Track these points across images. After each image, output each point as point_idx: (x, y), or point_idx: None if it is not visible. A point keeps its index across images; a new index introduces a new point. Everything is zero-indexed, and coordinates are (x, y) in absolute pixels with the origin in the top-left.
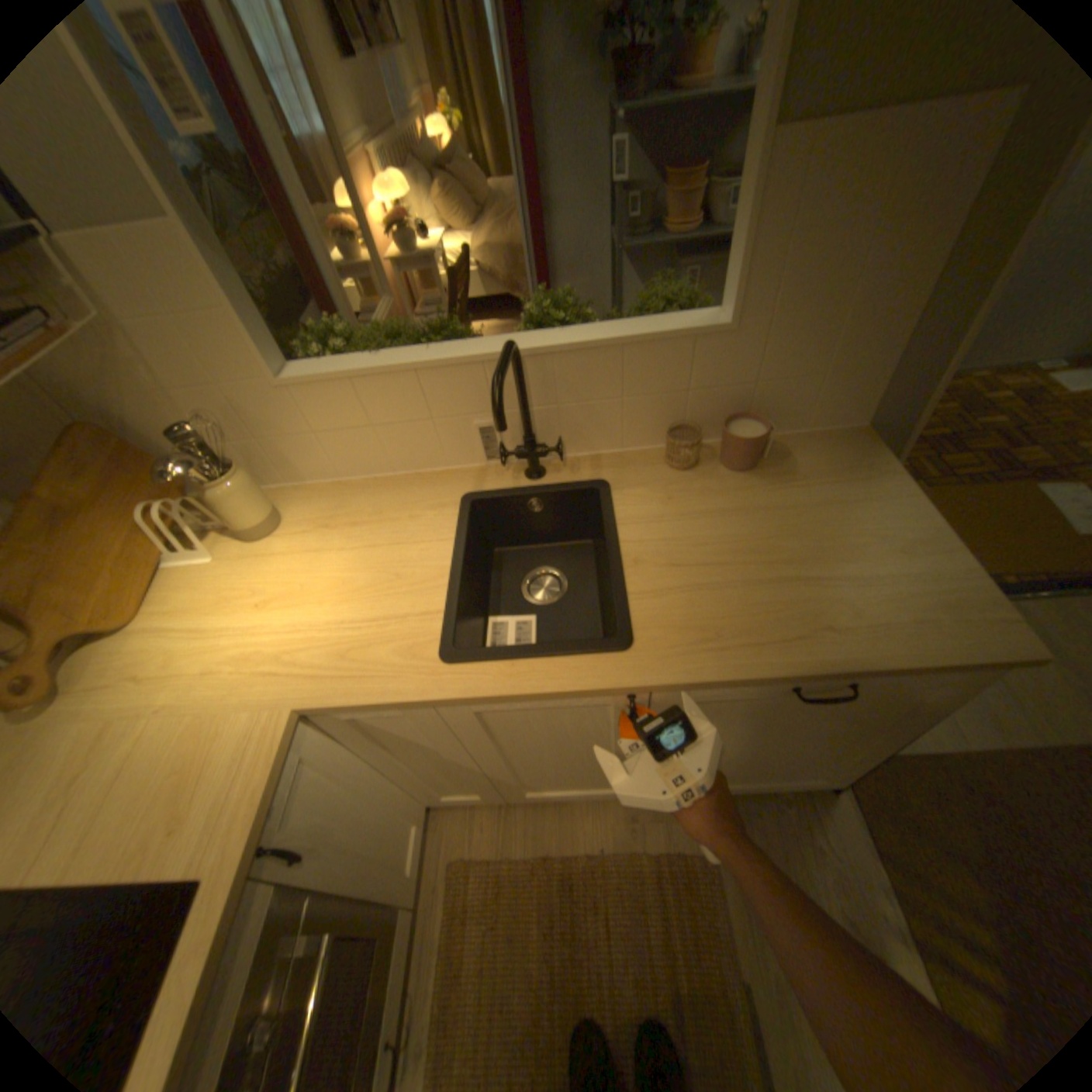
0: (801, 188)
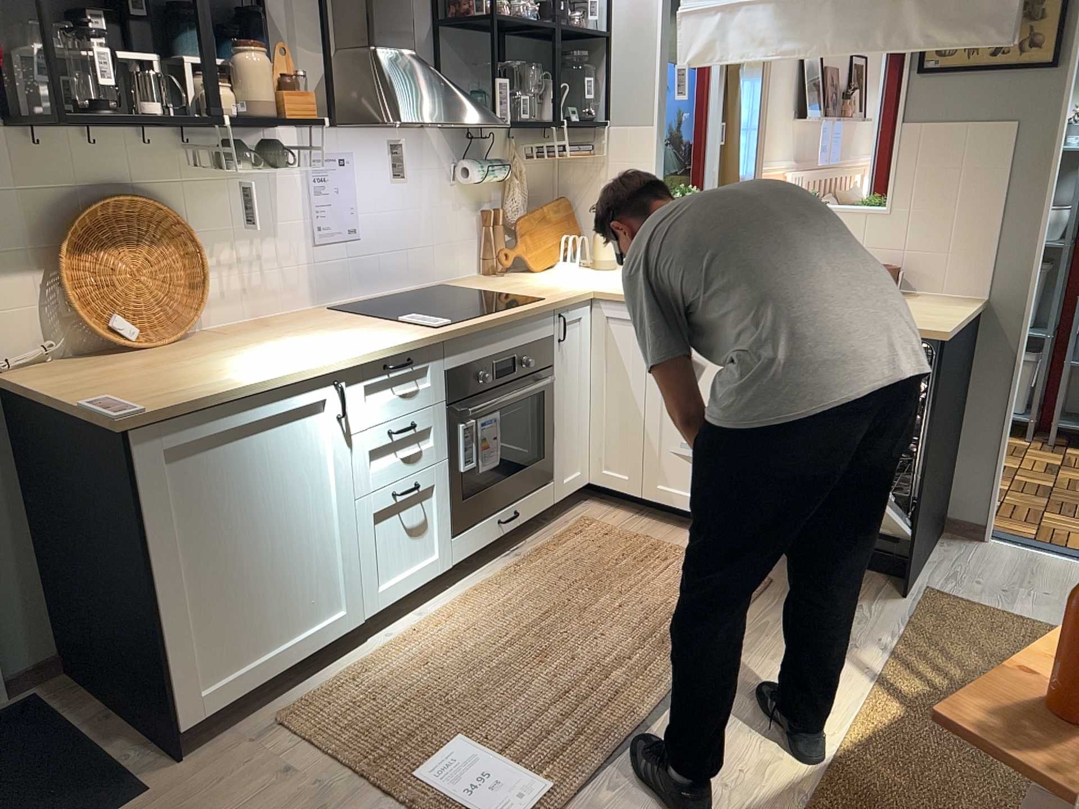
0: (920, 148)
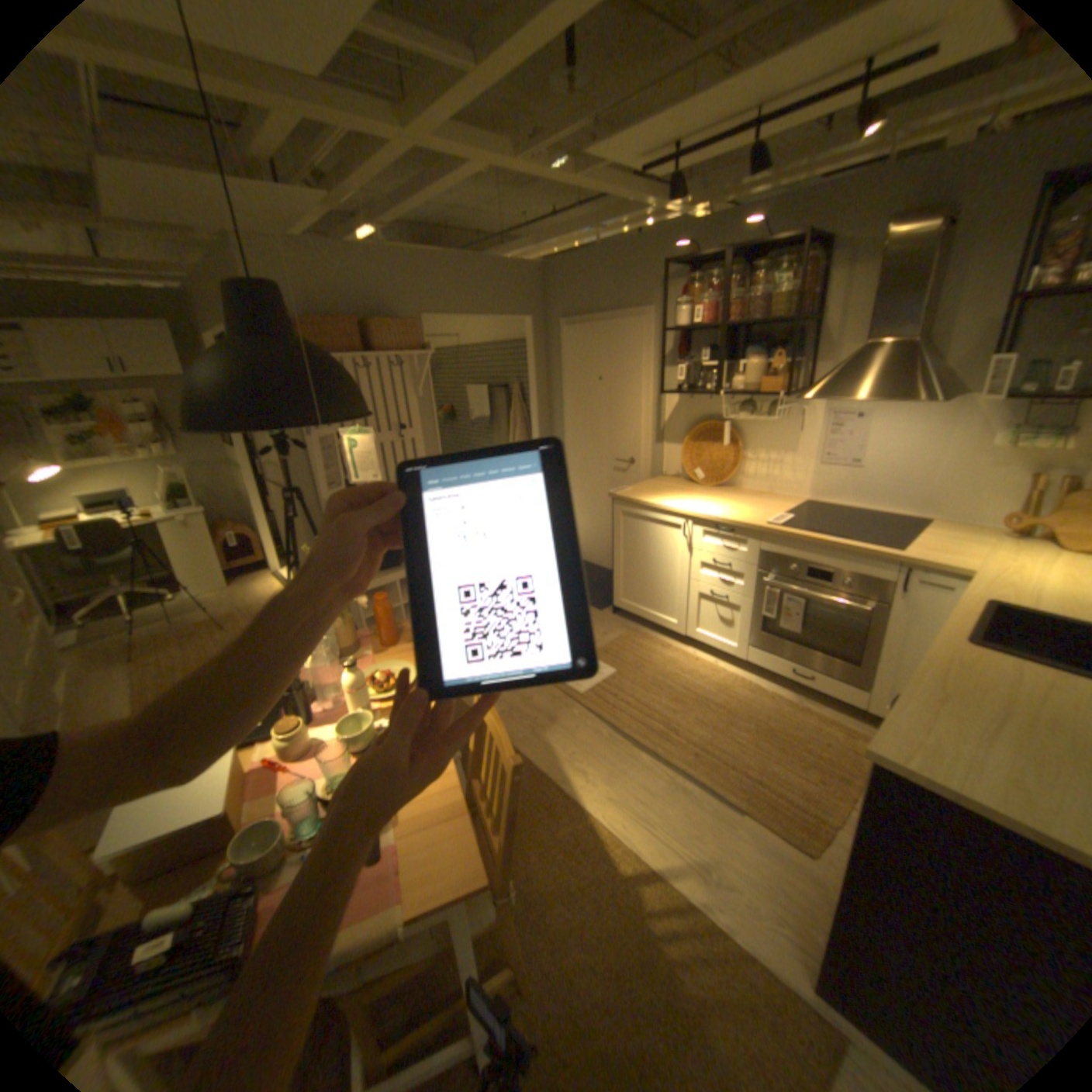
0: None
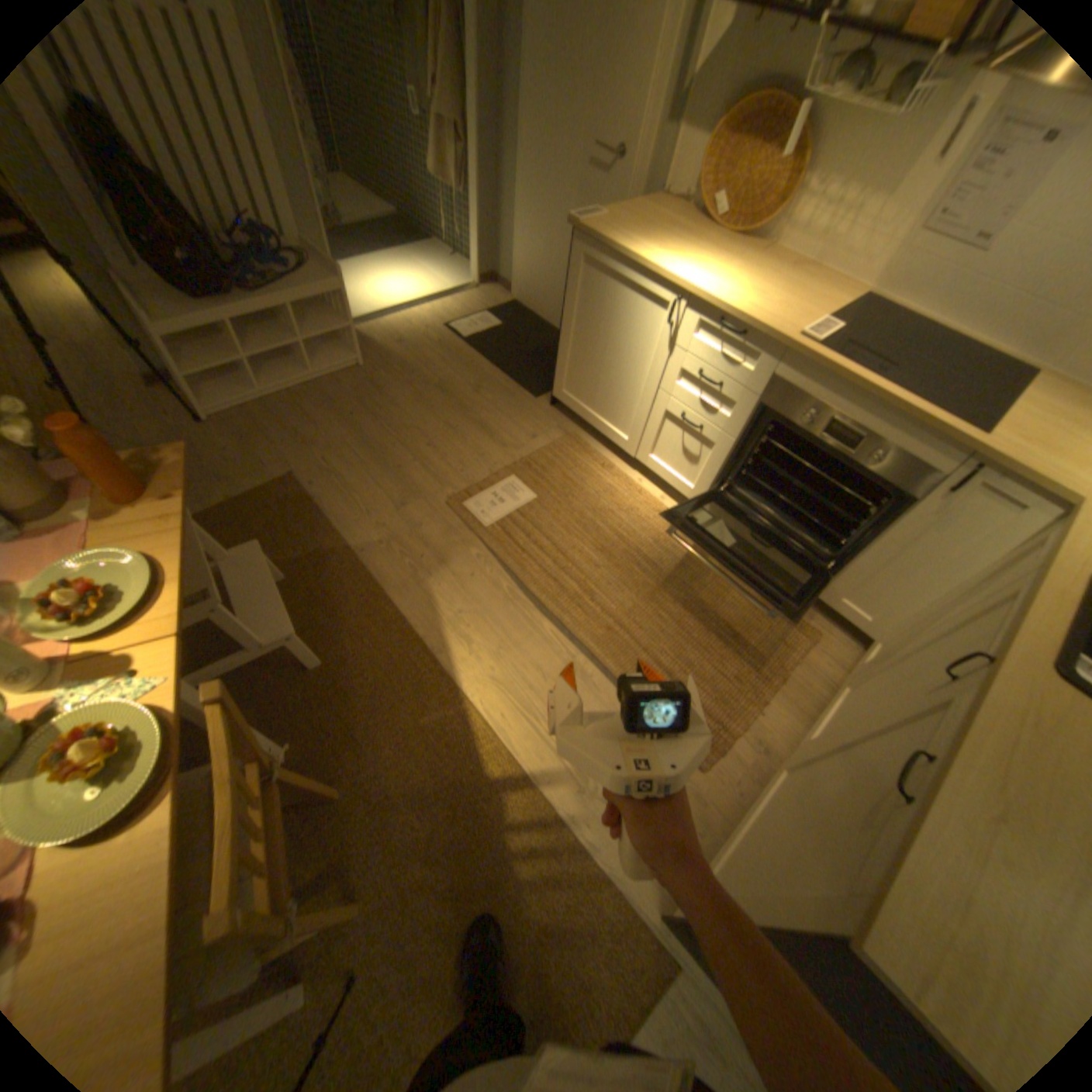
0: None
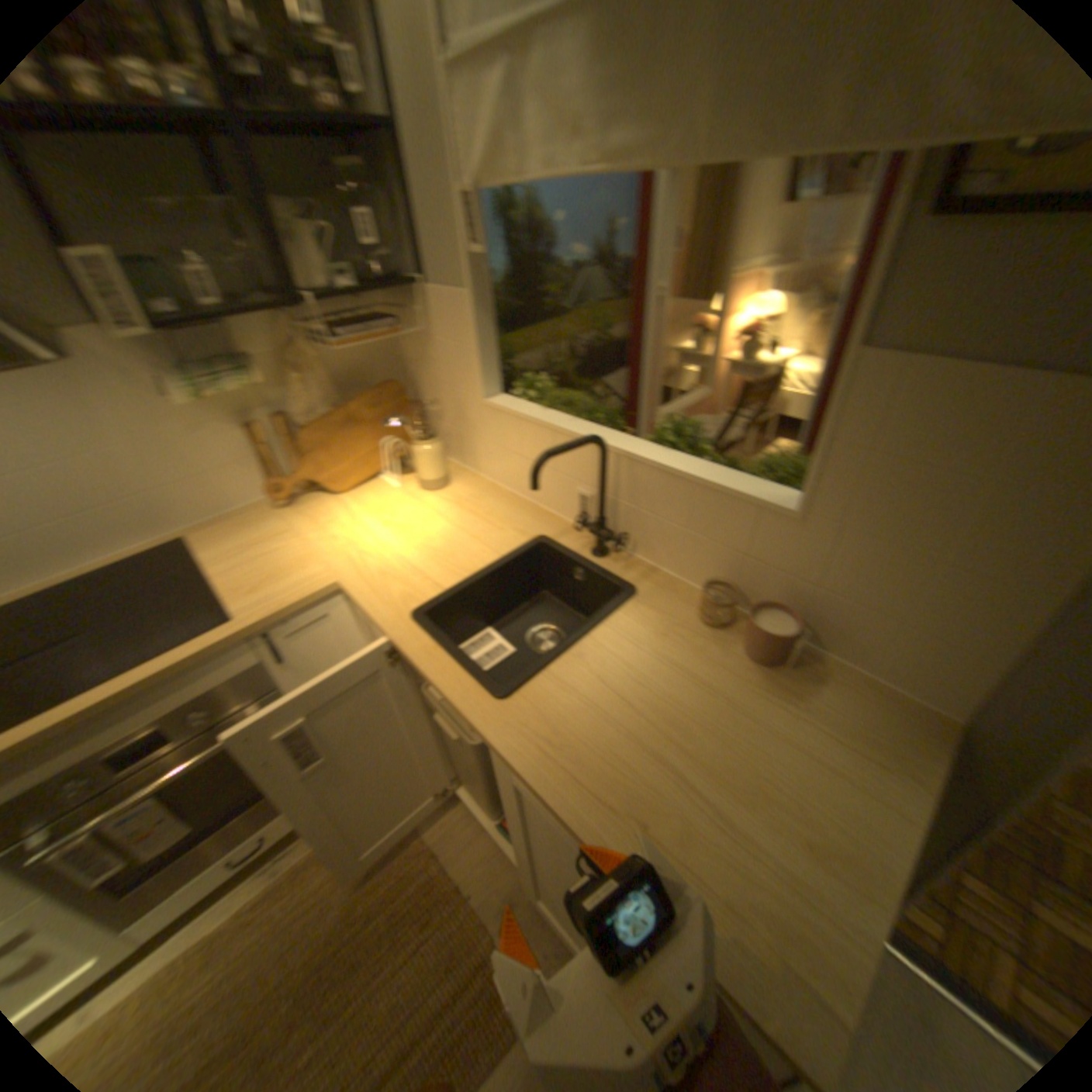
0: (890, 411)
